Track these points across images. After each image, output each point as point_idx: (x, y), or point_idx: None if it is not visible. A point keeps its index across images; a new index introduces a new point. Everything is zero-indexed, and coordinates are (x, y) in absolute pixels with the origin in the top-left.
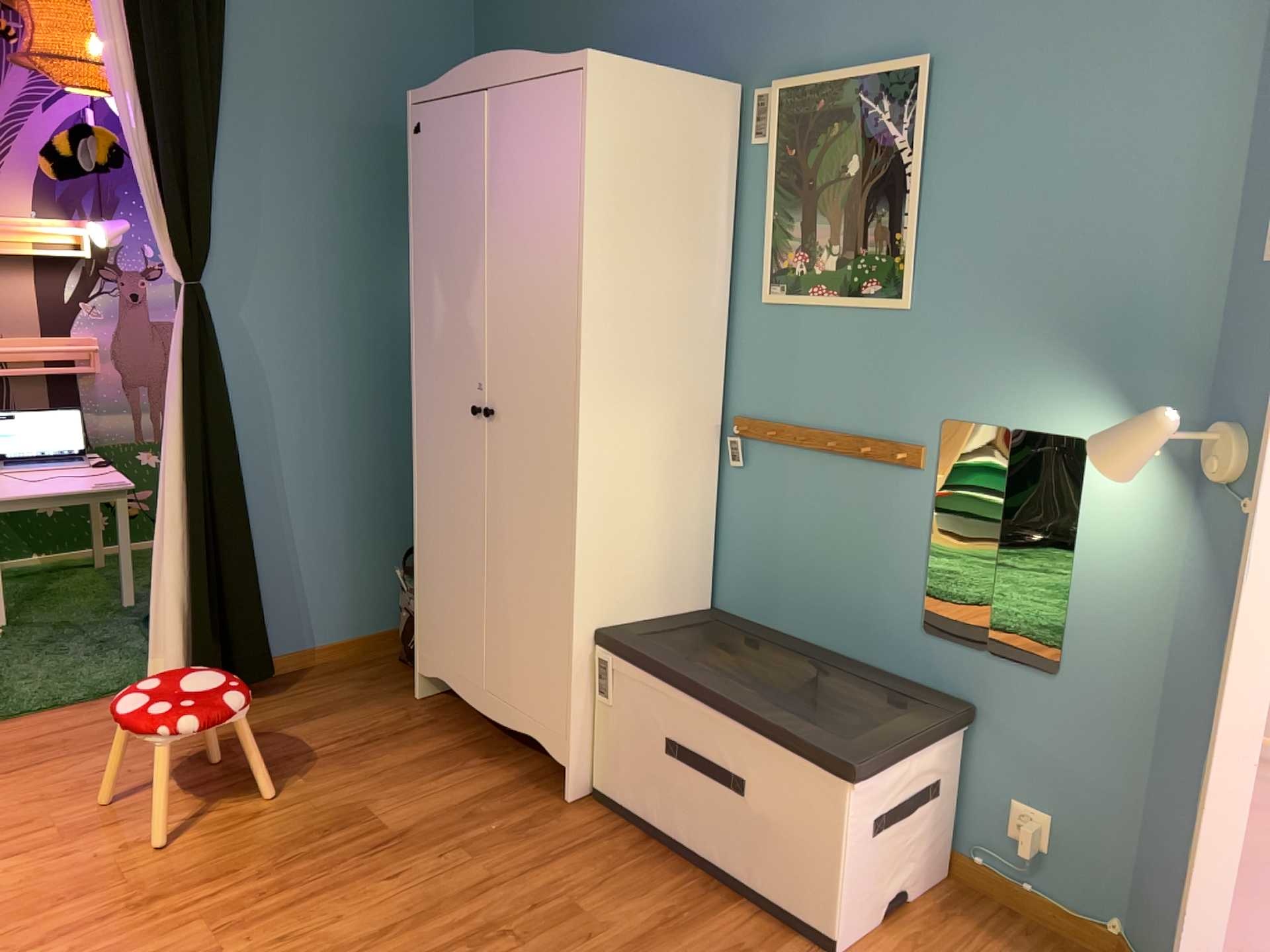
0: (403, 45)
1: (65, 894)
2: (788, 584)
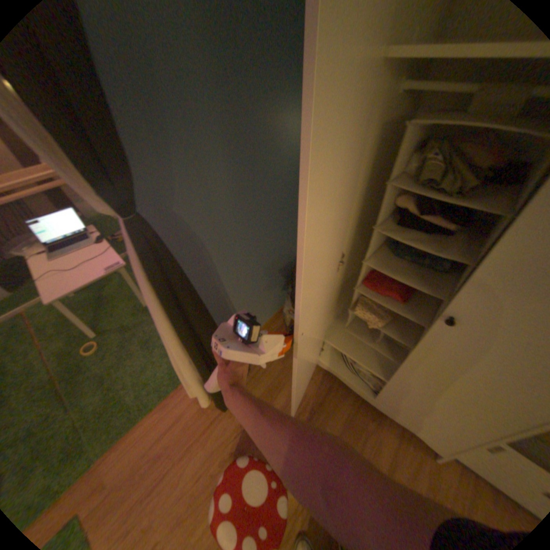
0: None
1: None
2: None
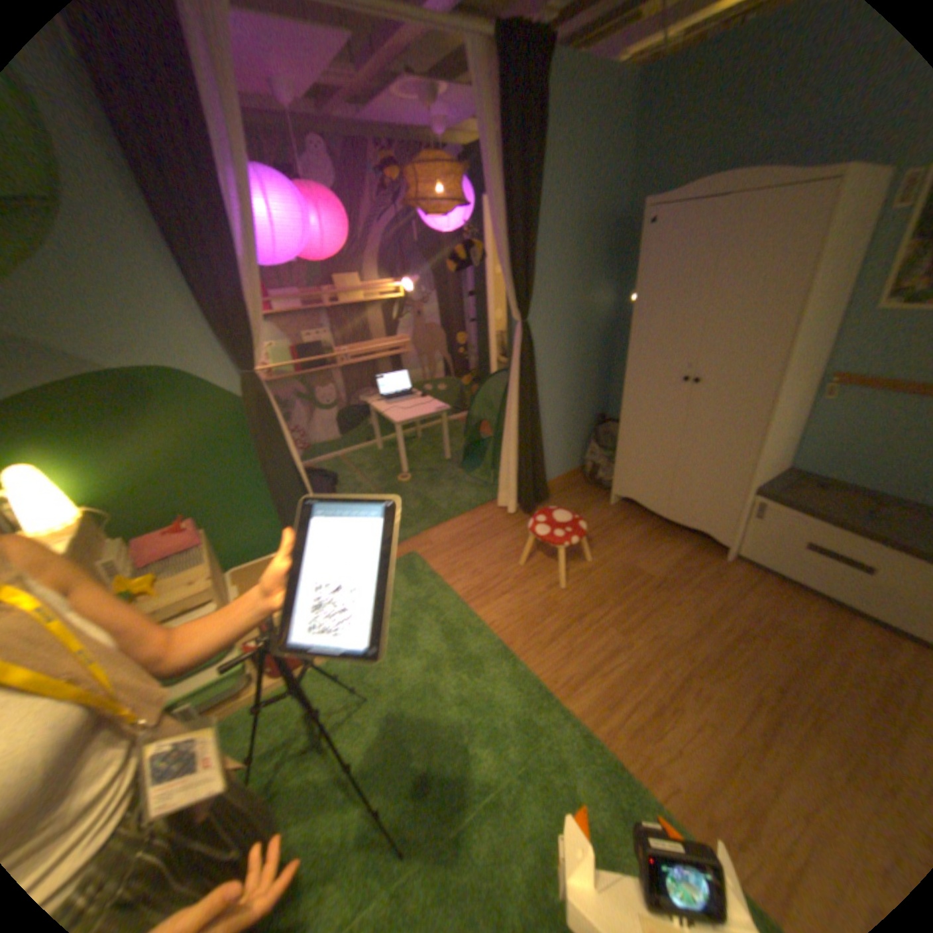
0: (603, 162)
1: (543, 613)
2: (858, 459)
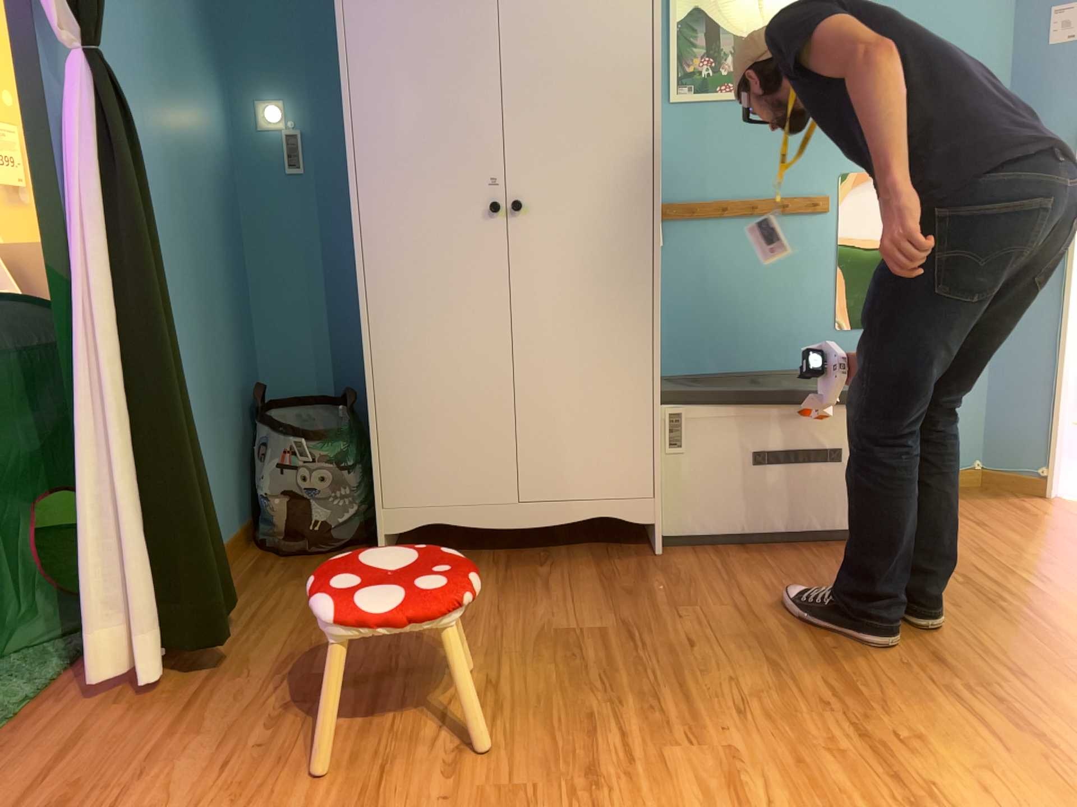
0: None
1: None
2: (713, 332)
